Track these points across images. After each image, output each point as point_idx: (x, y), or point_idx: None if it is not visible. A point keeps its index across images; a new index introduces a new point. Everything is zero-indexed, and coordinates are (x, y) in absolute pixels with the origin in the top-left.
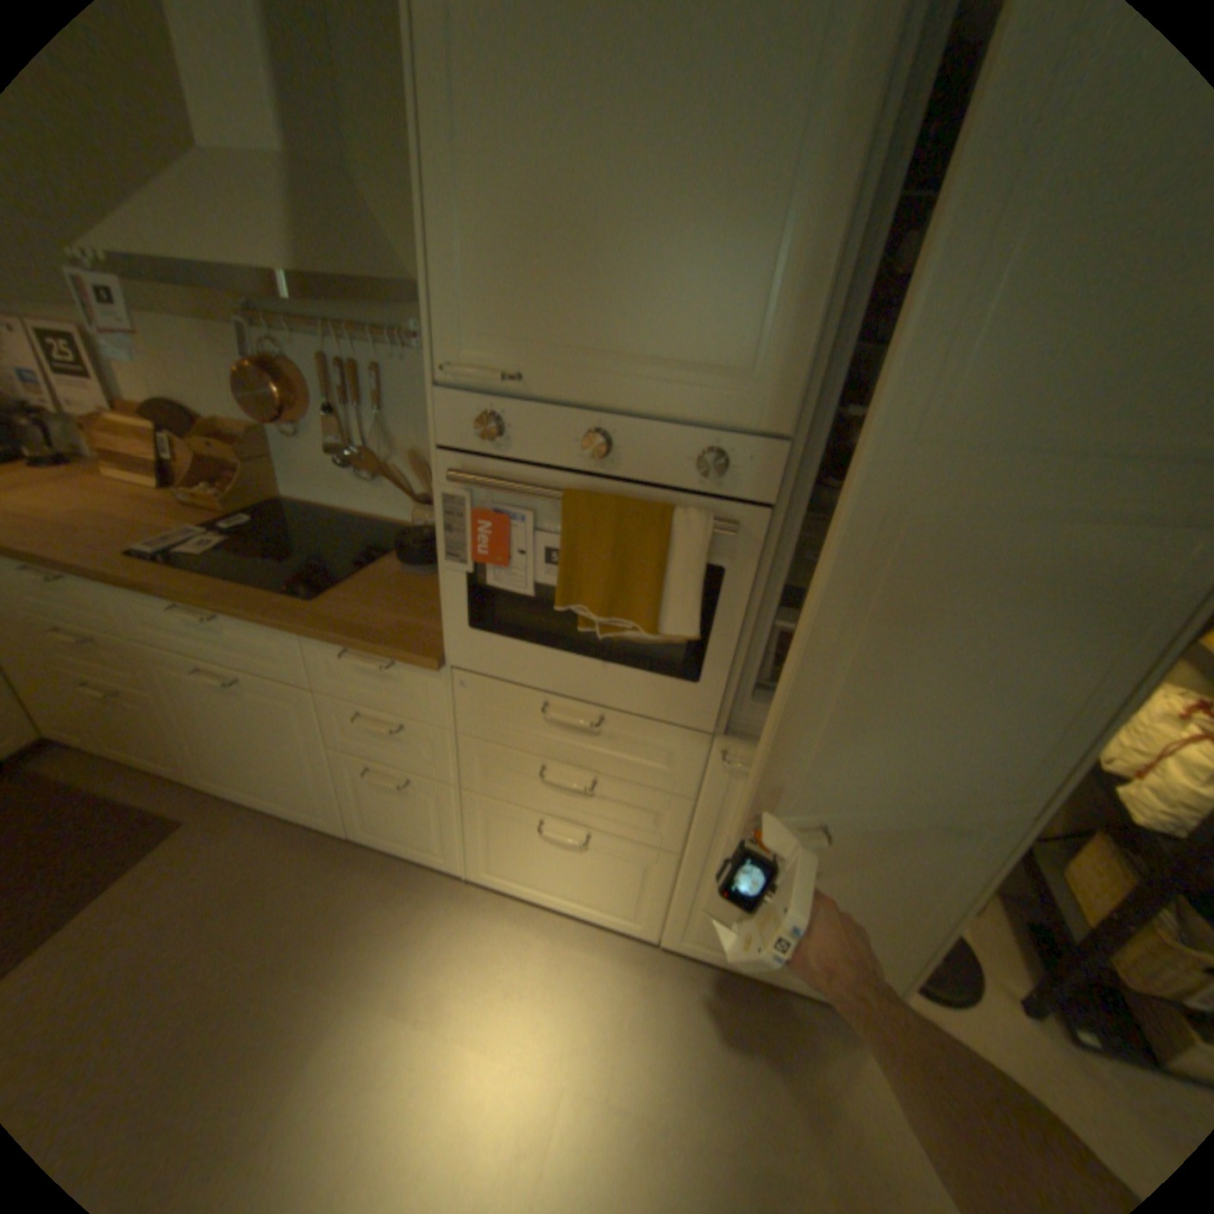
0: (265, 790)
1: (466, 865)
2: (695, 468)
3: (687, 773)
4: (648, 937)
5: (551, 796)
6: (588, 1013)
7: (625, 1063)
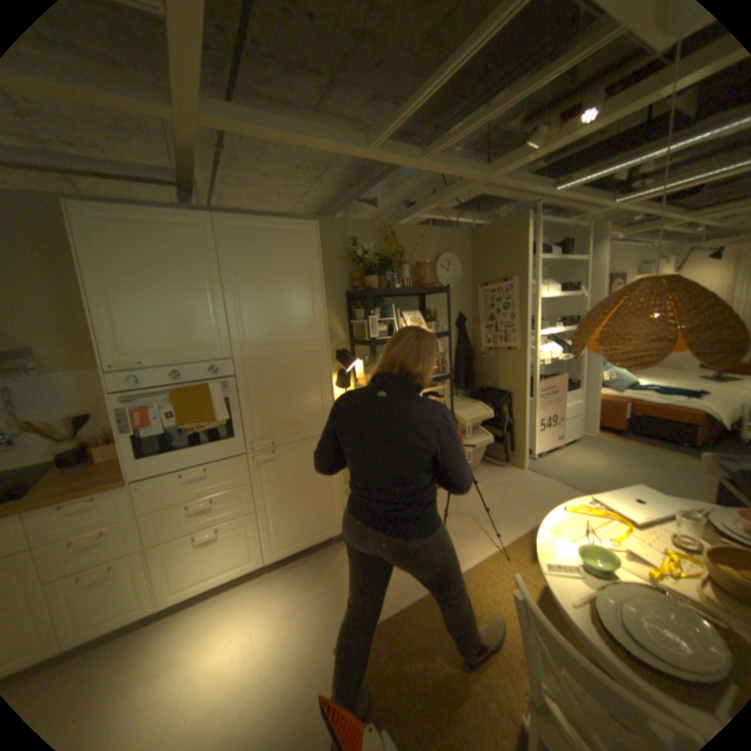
0: None
1: (155, 599)
2: (208, 373)
3: (243, 474)
4: (257, 565)
5: (192, 521)
6: (246, 609)
7: (269, 608)
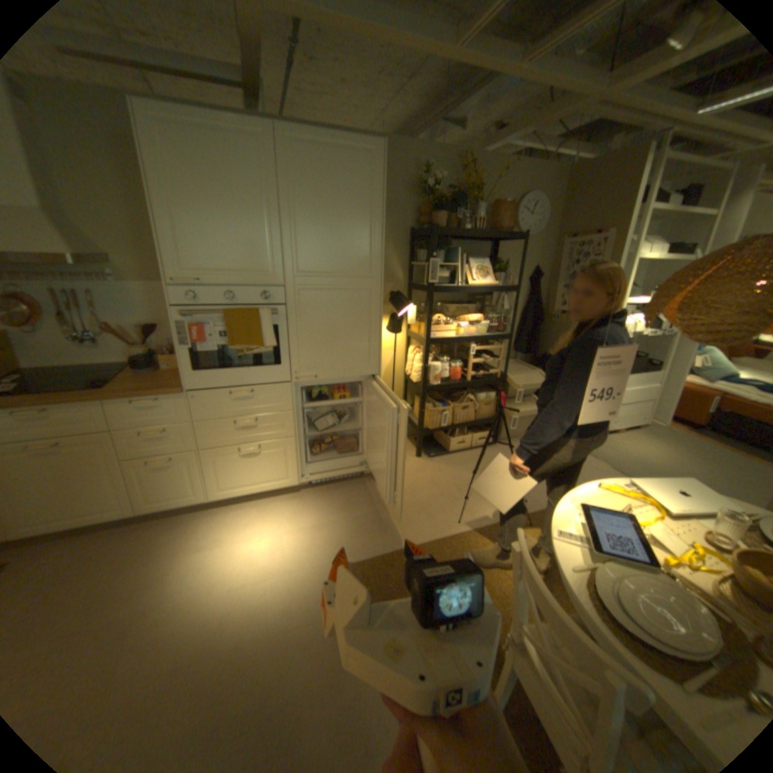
0: (75, 509)
1: (207, 492)
2: (261, 298)
3: (287, 400)
4: (294, 482)
5: (240, 433)
6: (281, 516)
7: (300, 519)
